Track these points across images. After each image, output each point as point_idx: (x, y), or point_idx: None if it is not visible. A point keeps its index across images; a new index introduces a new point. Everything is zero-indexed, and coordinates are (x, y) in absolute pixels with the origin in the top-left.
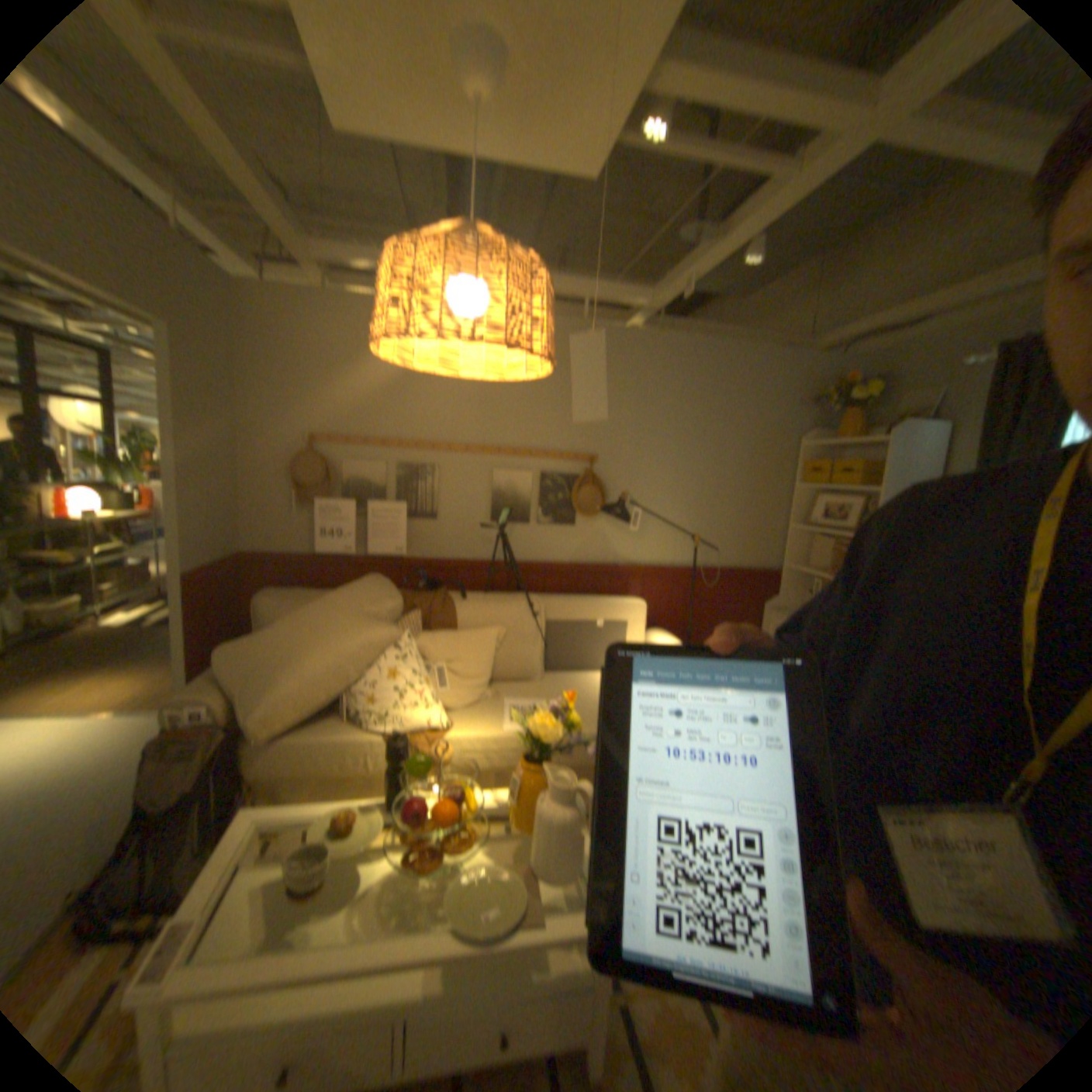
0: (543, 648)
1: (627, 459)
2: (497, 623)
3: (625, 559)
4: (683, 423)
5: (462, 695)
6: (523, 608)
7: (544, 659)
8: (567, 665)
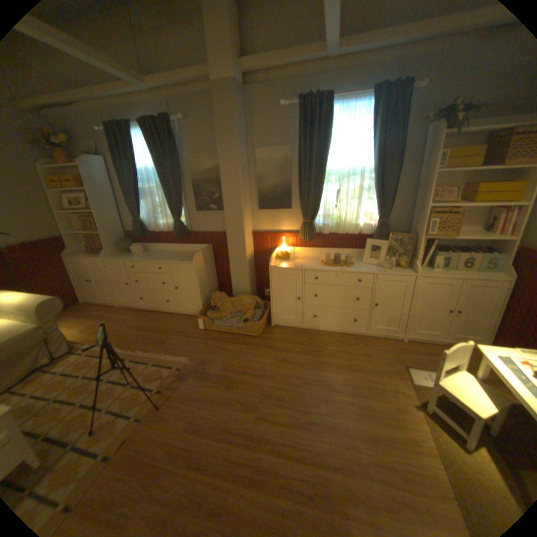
0: None
1: None
2: None
3: None
4: None
5: None
6: None
7: None
8: None
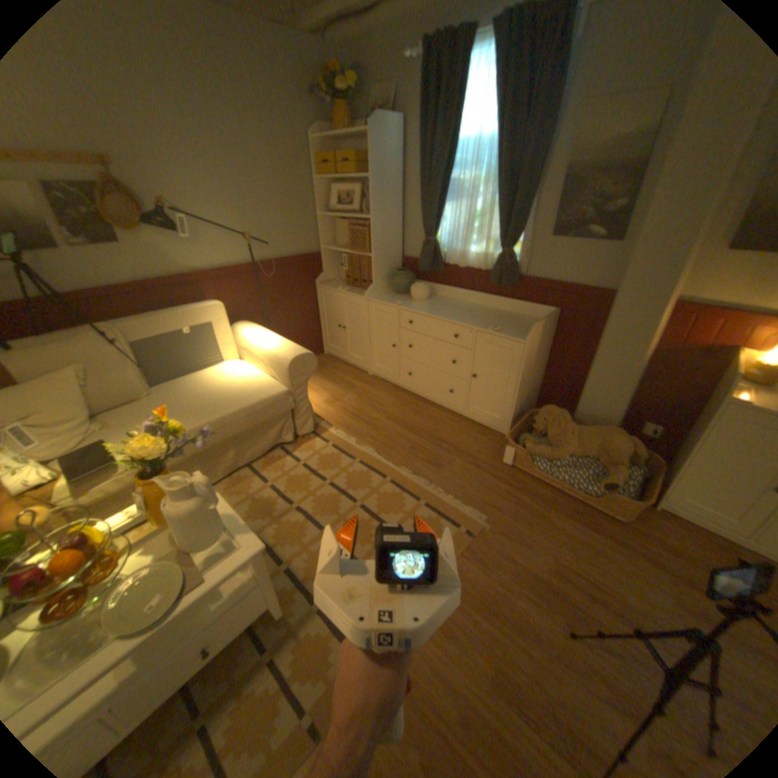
0: (137, 369)
1: (149, 159)
2: (68, 363)
3: (190, 268)
4: (196, 115)
5: (59, 443)
6: (93, 340)
7: (143, 378)
8: (169, 376)
